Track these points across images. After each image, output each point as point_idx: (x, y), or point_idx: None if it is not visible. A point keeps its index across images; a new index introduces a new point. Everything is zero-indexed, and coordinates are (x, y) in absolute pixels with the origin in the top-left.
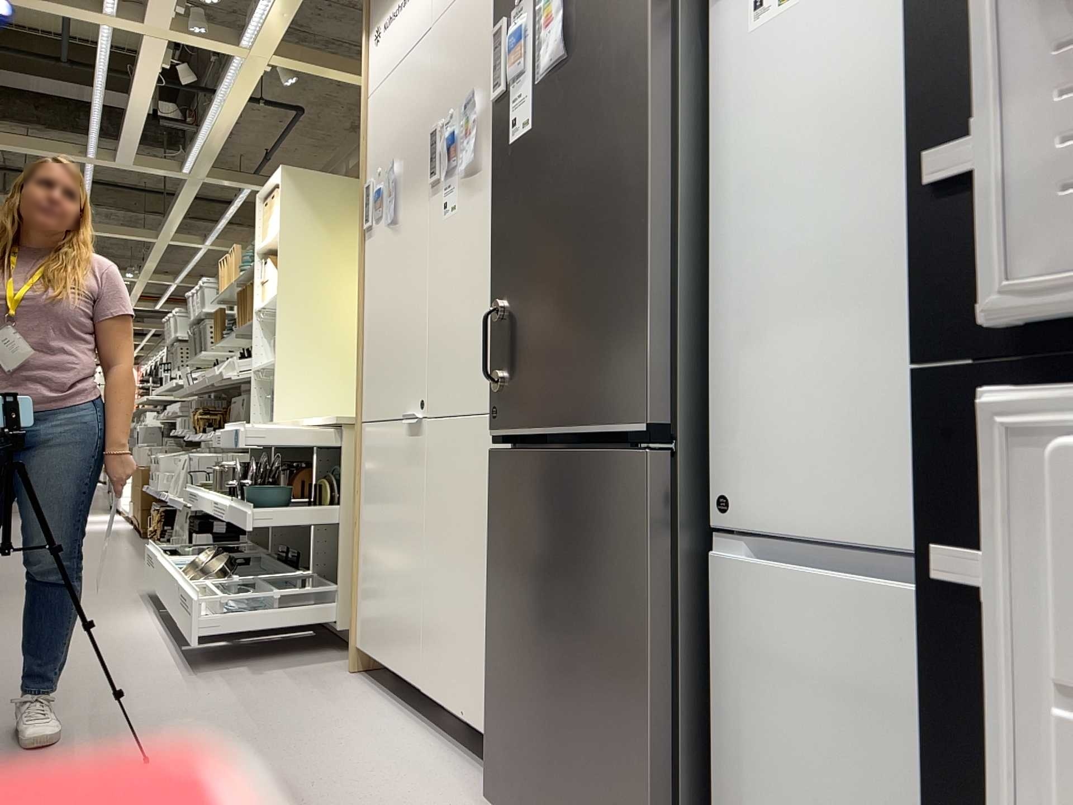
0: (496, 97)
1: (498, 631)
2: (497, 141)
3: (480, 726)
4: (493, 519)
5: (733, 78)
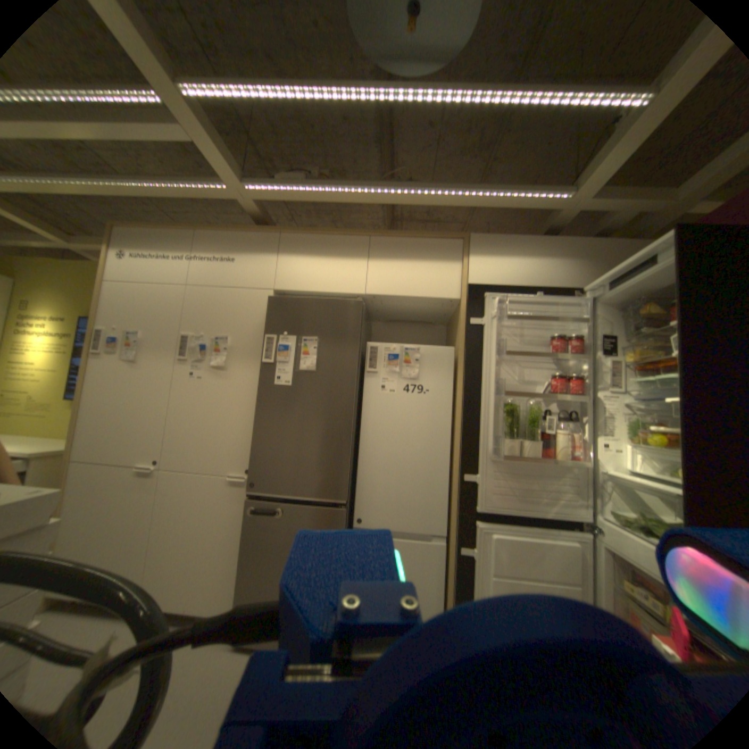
0: (265, 362)
1: (246, 573)
2: (263, 379)
3: (200, 614)
4: (246, 528)
5: (370, 402)
